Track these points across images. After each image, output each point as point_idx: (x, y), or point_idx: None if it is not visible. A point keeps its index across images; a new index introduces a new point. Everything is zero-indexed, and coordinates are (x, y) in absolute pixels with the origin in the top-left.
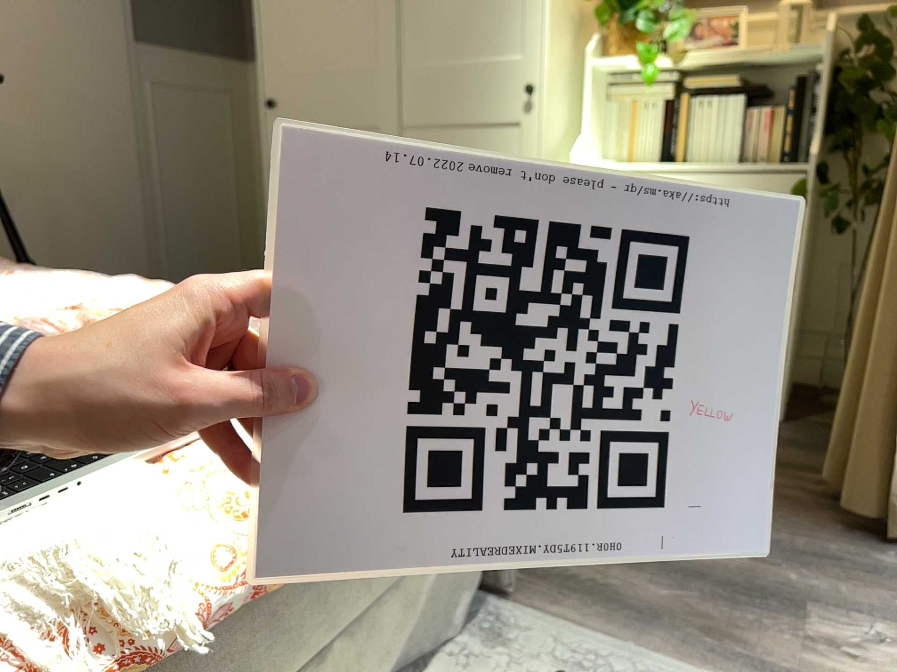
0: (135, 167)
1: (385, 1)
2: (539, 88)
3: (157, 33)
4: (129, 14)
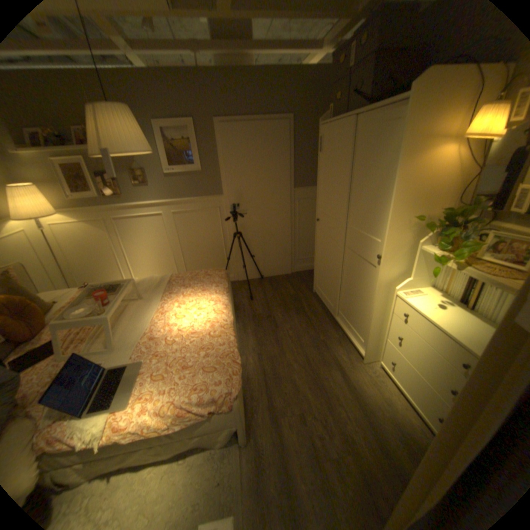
0: (288, 226)
1: (344, 199)
2: (383, 257)
3: (302, 183)
4: (292, 180)
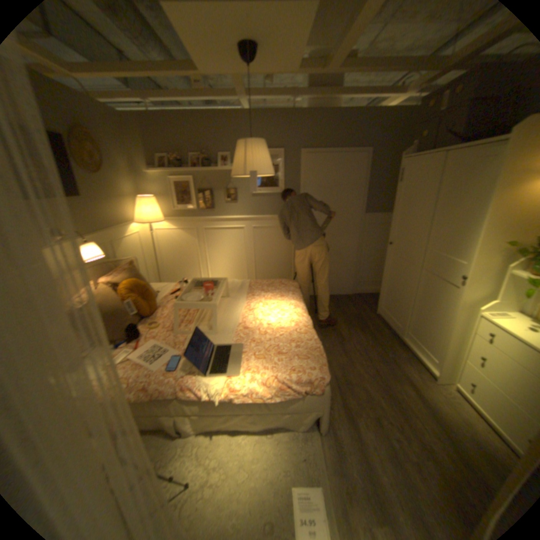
0: (355, 249)
1: (426, 224)
2: (469, 278)
3: (373, 209)
4: (364, 206)
